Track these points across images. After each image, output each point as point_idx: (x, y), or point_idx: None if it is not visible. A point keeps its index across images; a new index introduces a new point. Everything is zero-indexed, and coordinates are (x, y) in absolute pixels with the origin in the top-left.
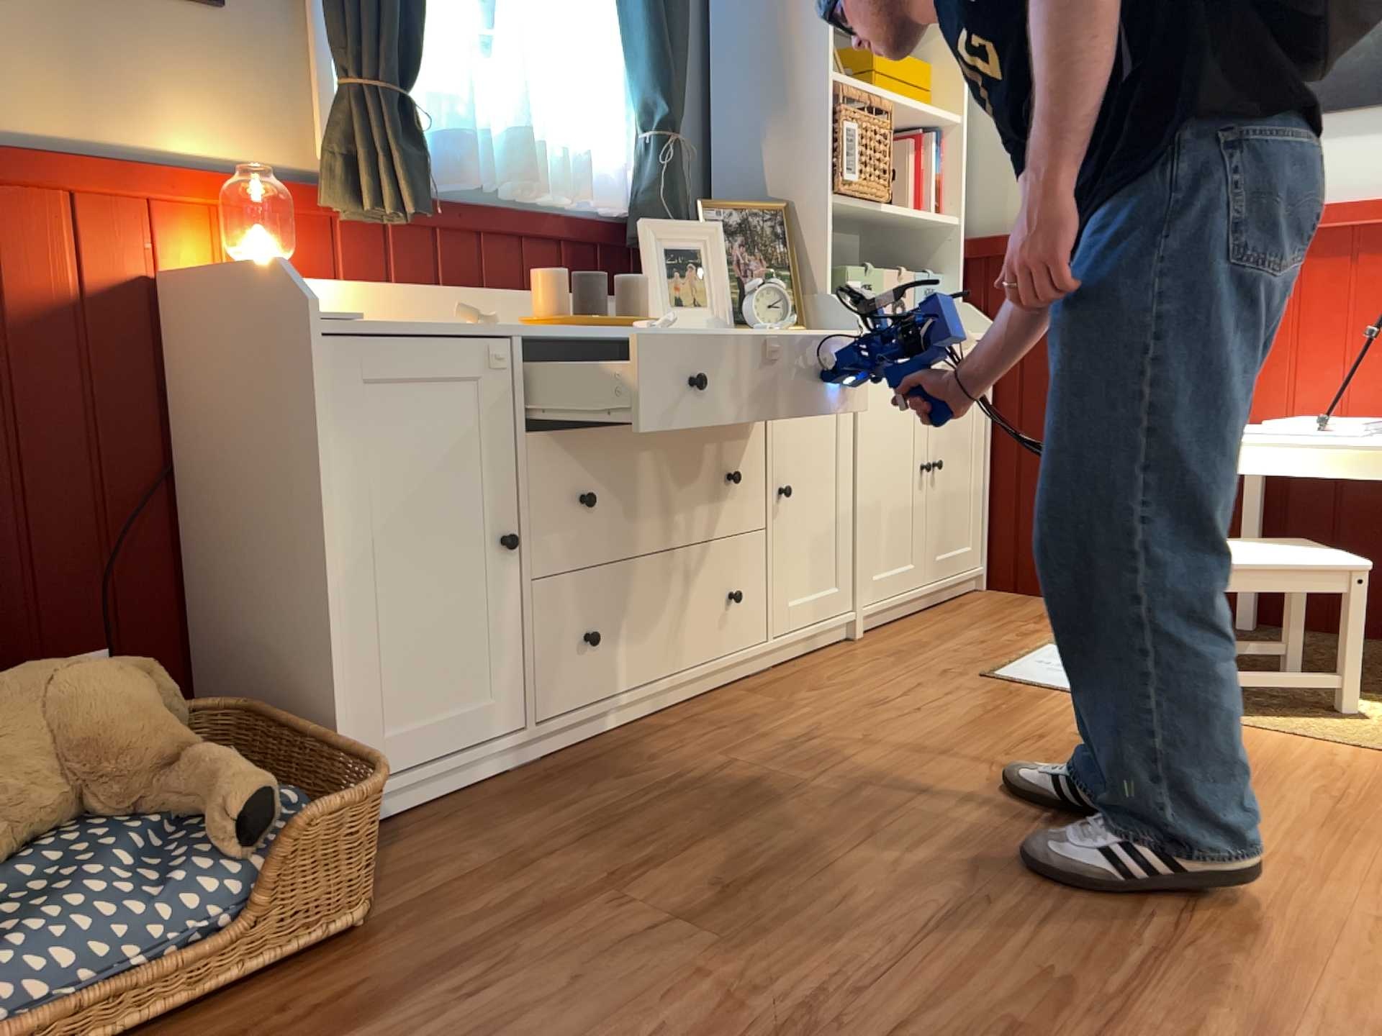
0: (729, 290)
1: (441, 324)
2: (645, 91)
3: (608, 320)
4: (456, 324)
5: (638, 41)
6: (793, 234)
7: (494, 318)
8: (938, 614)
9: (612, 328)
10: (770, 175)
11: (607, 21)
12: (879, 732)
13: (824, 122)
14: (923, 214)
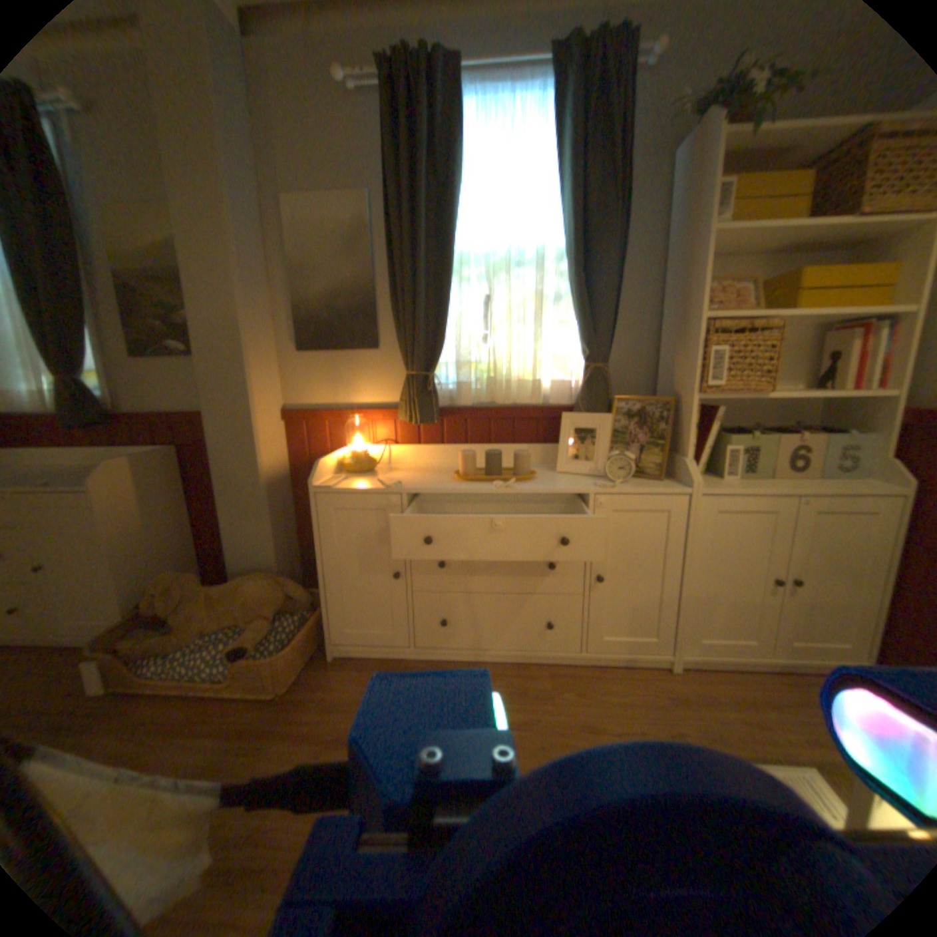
0: (606, 454)
1: (381, 485)
2: (581, 342)
3: (485, 479)
4: (389, 484)
5: (577, 316)
6: (680, 416)
7: (400, 484)
8: (780, 684)
9: (485, 484)
10: (676, 377)
11: (567, 306)
12: (554, 752)
13: (699, 347)
14: (864, 386)
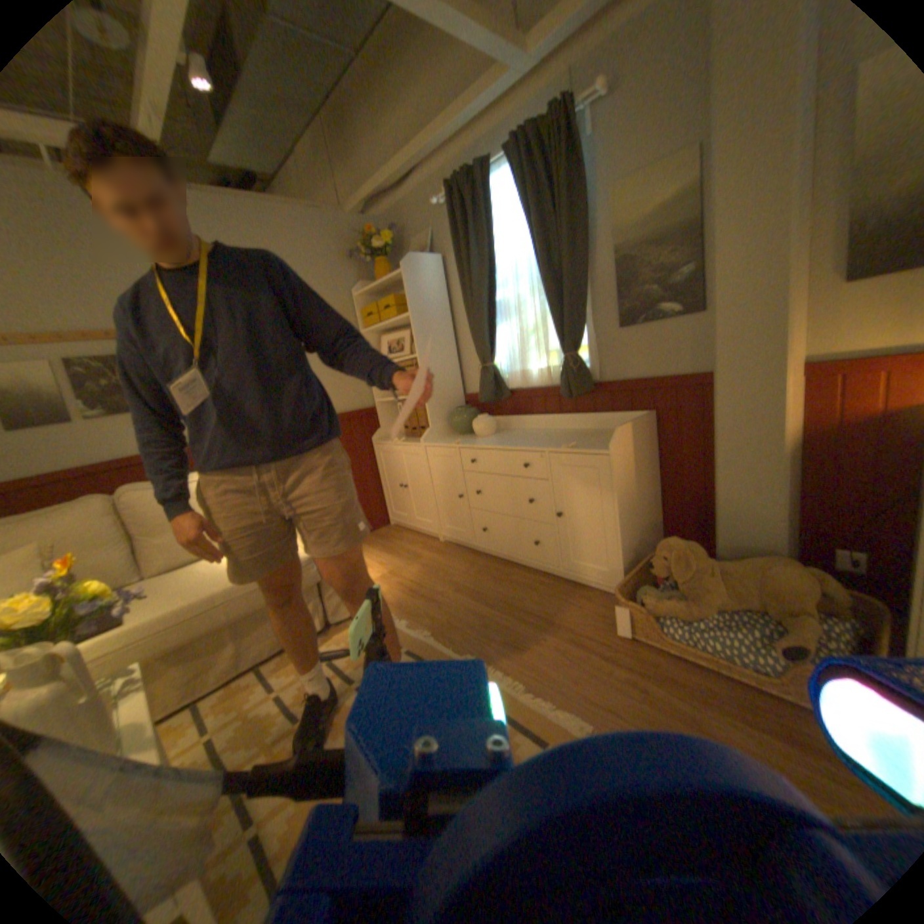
0: None
1: None
2: None
3: None
4: None
5: None
6: None
7: None
8: None
9: None
10: None
11: None
12: None
13: None
14: None
